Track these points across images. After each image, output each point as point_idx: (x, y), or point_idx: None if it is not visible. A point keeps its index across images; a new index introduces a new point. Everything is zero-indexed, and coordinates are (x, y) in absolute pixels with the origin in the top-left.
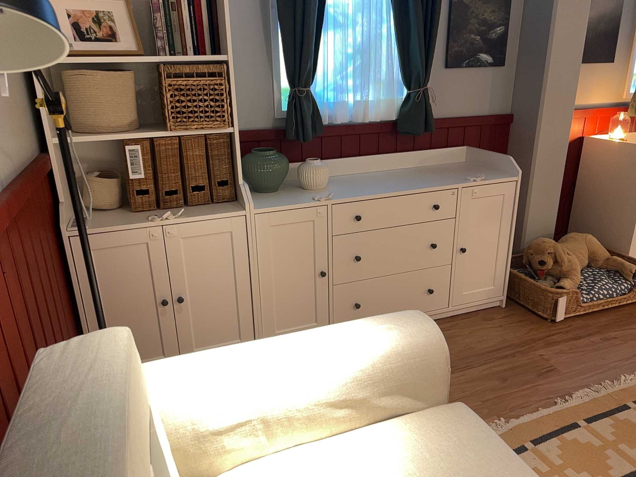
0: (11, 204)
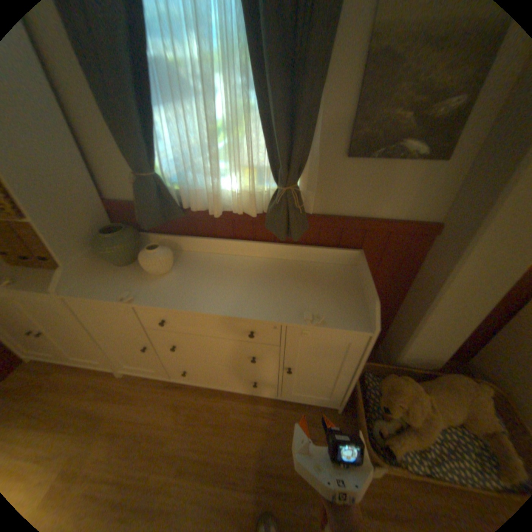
0: None
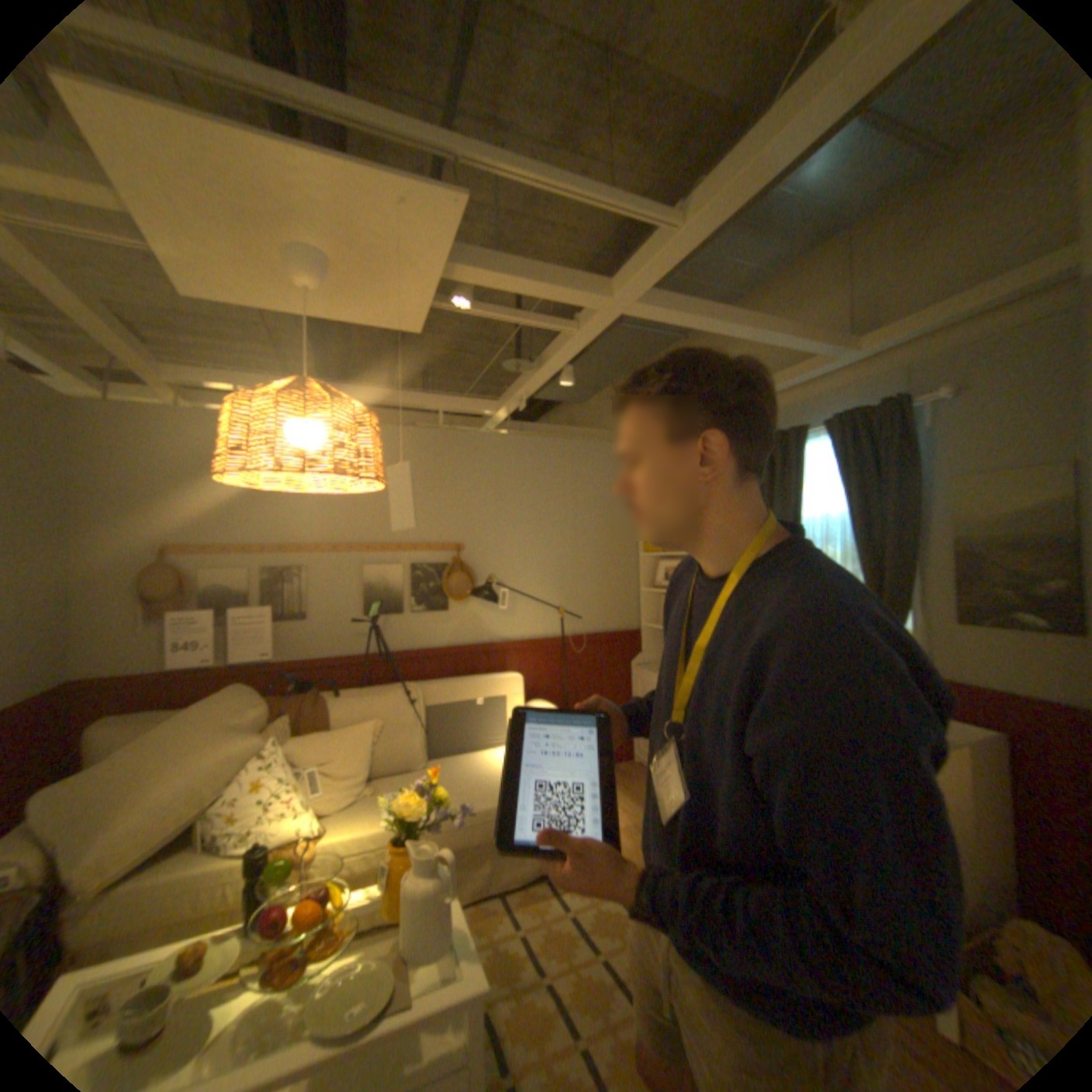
0: (568, 639)
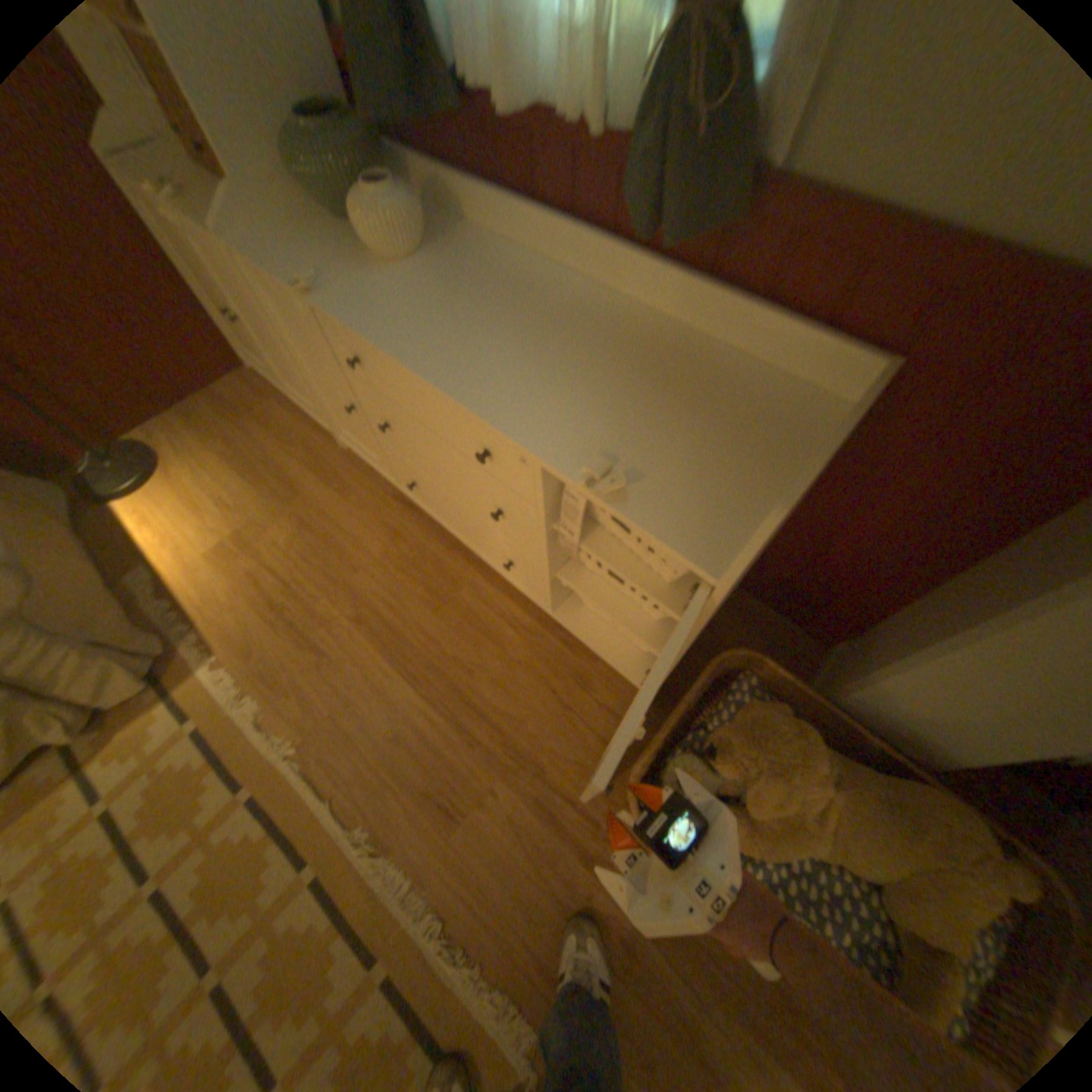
0: None
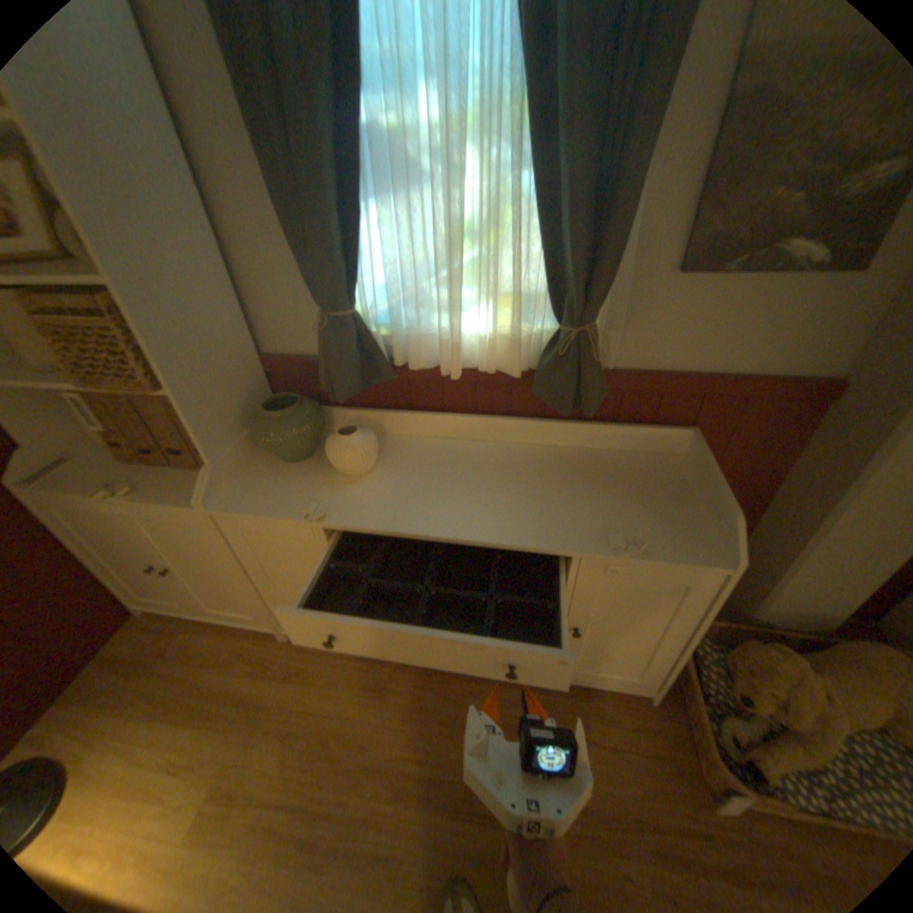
0: None
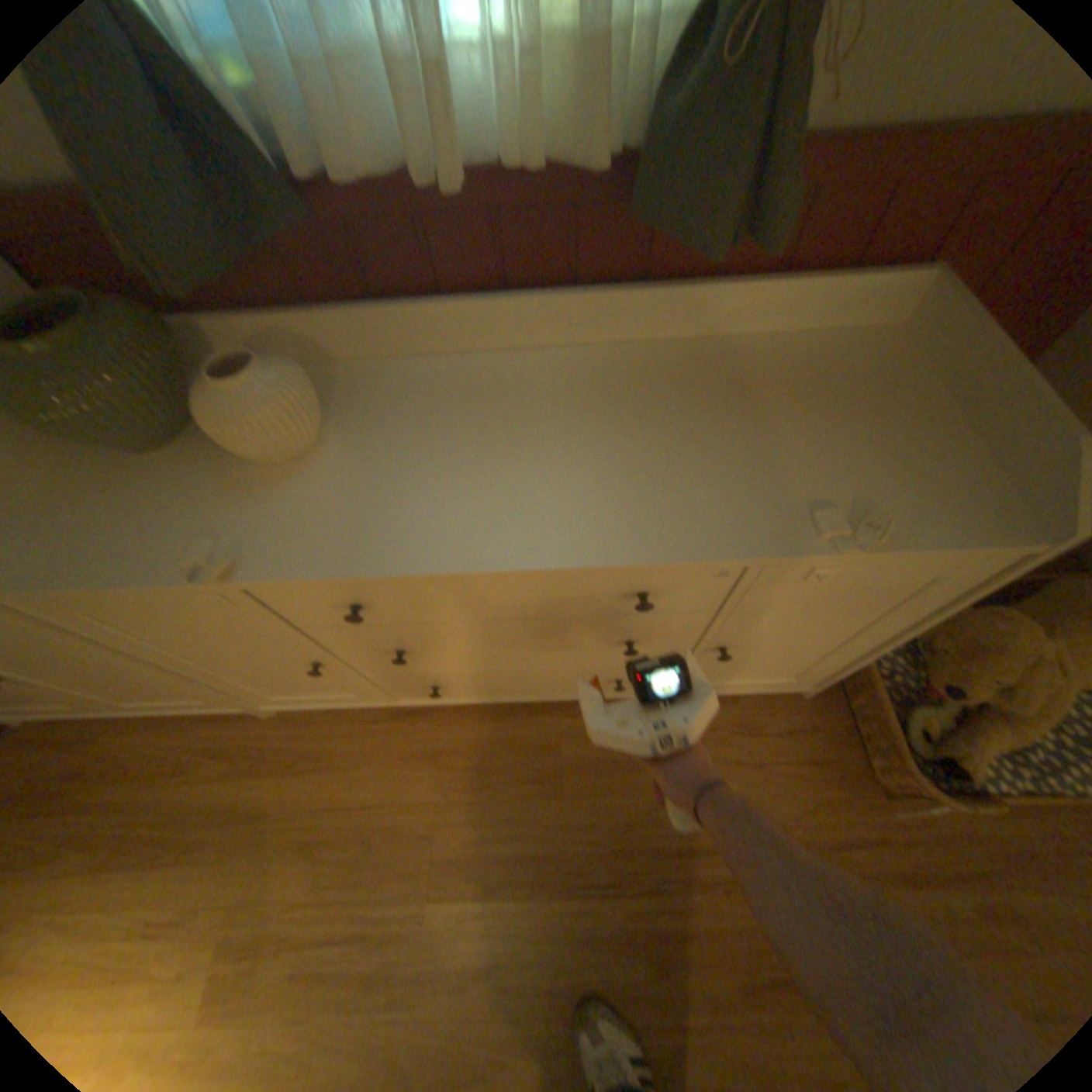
0: None
